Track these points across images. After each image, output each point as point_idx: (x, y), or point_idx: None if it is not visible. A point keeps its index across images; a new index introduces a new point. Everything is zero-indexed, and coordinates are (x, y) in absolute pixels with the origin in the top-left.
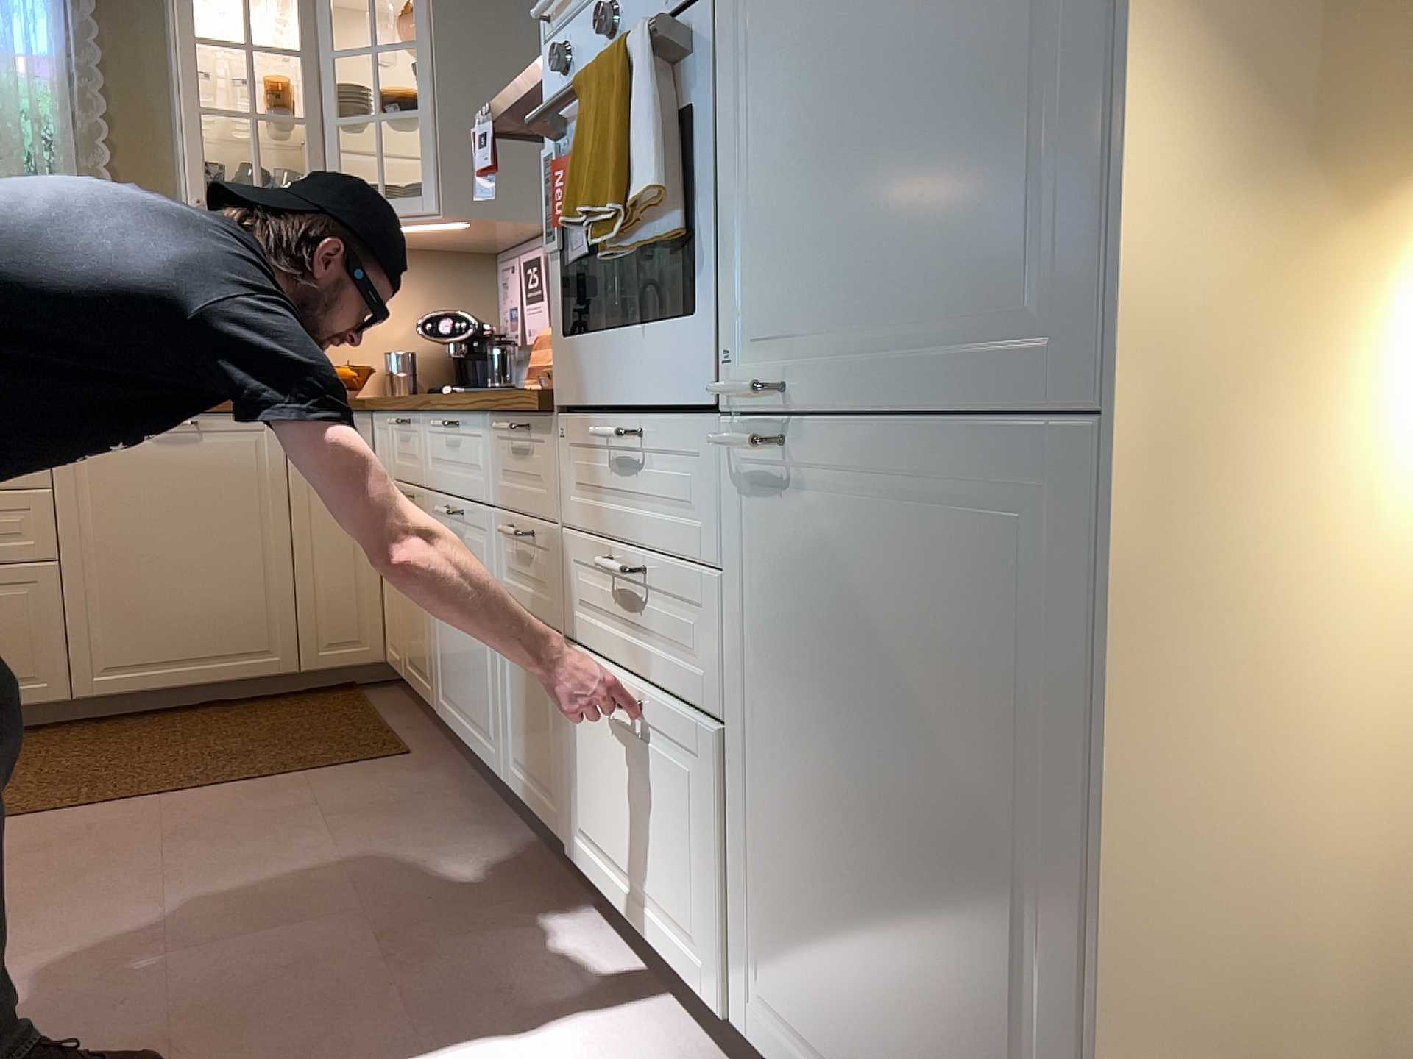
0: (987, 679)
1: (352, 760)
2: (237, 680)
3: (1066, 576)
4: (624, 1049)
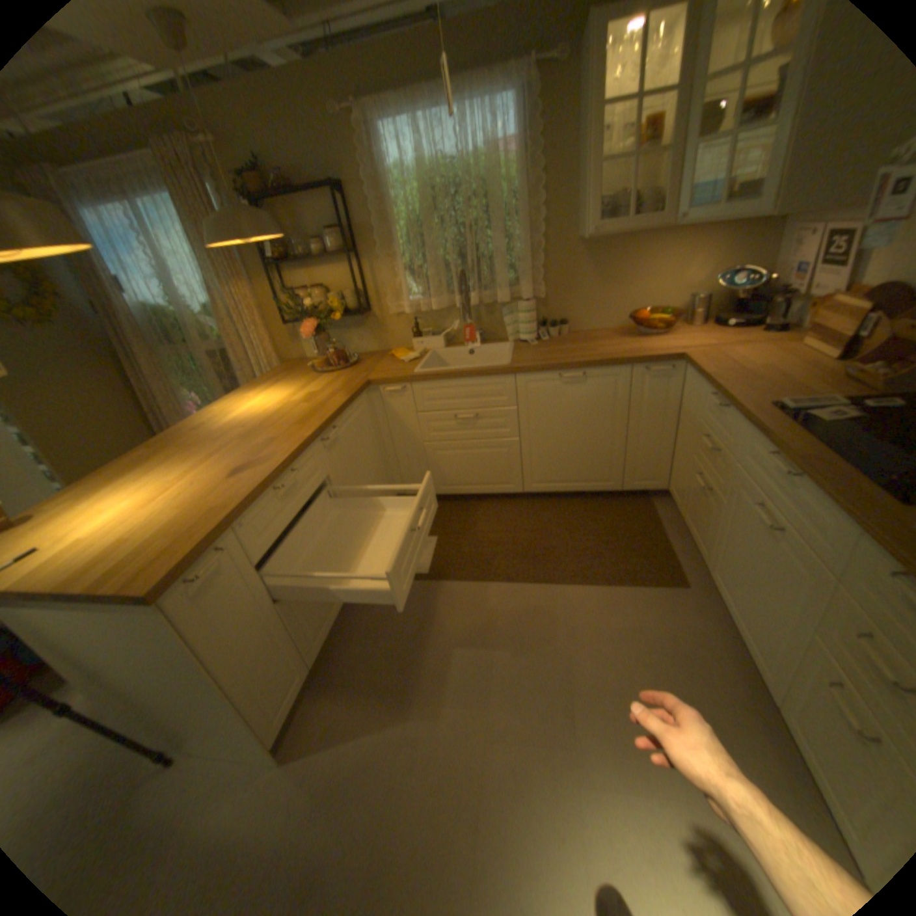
0: None
1: (655, 583)
2: (591, 491)
3: None
4: None
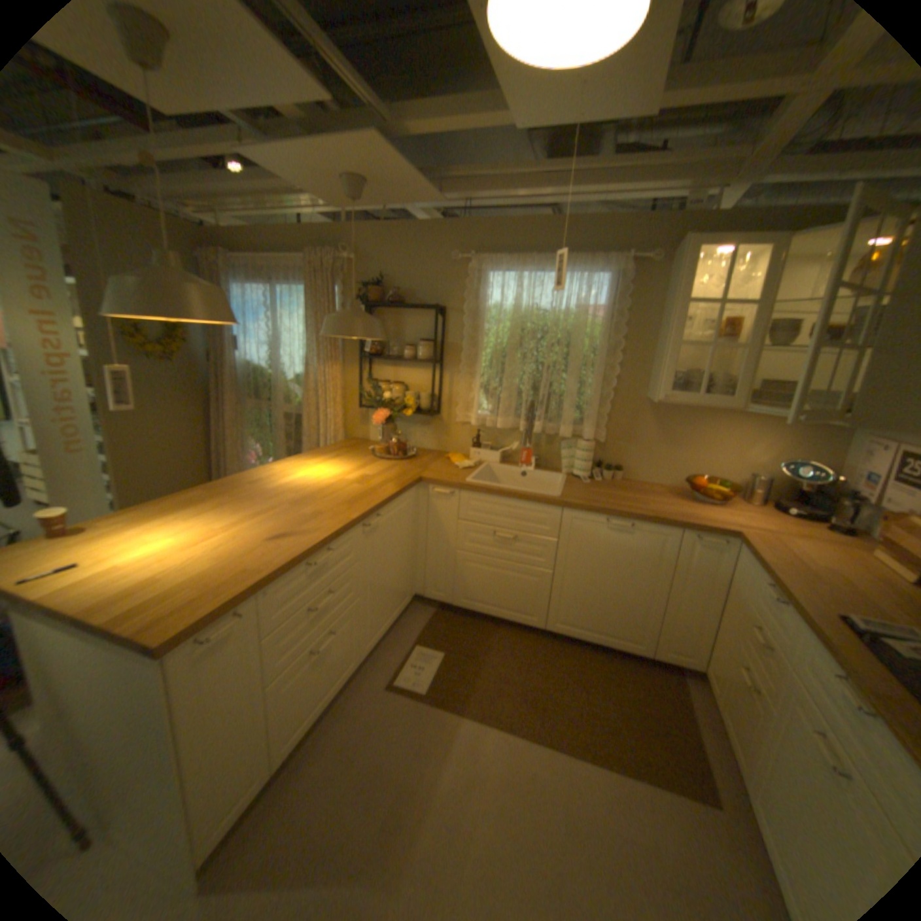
0: None
1: (680, 790)
2: (620, 651)
3: None
4: None
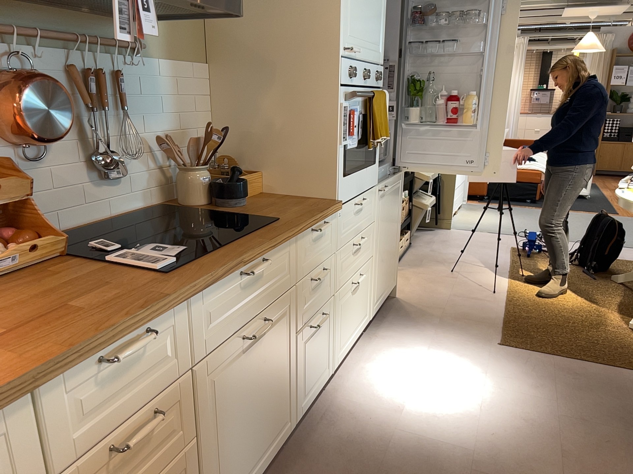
0: (396, 207)
1: None
2: None
3: (400, 189)
4: (374, 352)
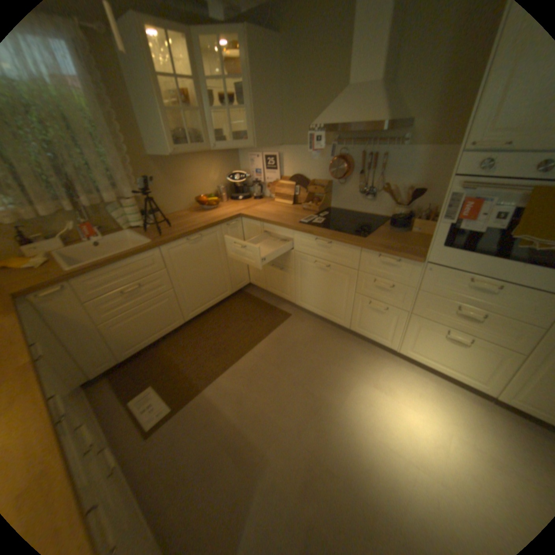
0: None
1: (280, 321)
2: (220, 301)
3: None
4: (456, 400)
